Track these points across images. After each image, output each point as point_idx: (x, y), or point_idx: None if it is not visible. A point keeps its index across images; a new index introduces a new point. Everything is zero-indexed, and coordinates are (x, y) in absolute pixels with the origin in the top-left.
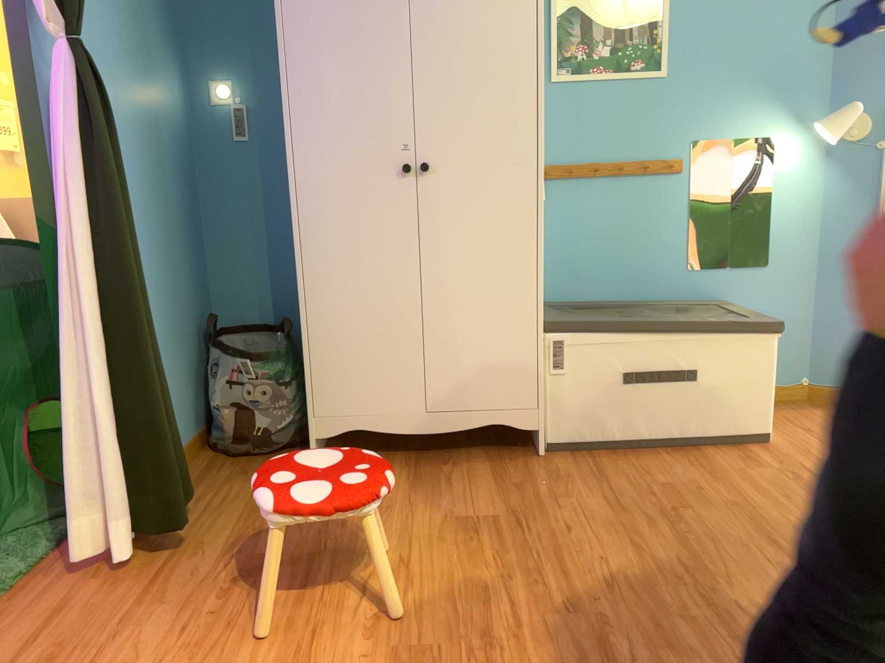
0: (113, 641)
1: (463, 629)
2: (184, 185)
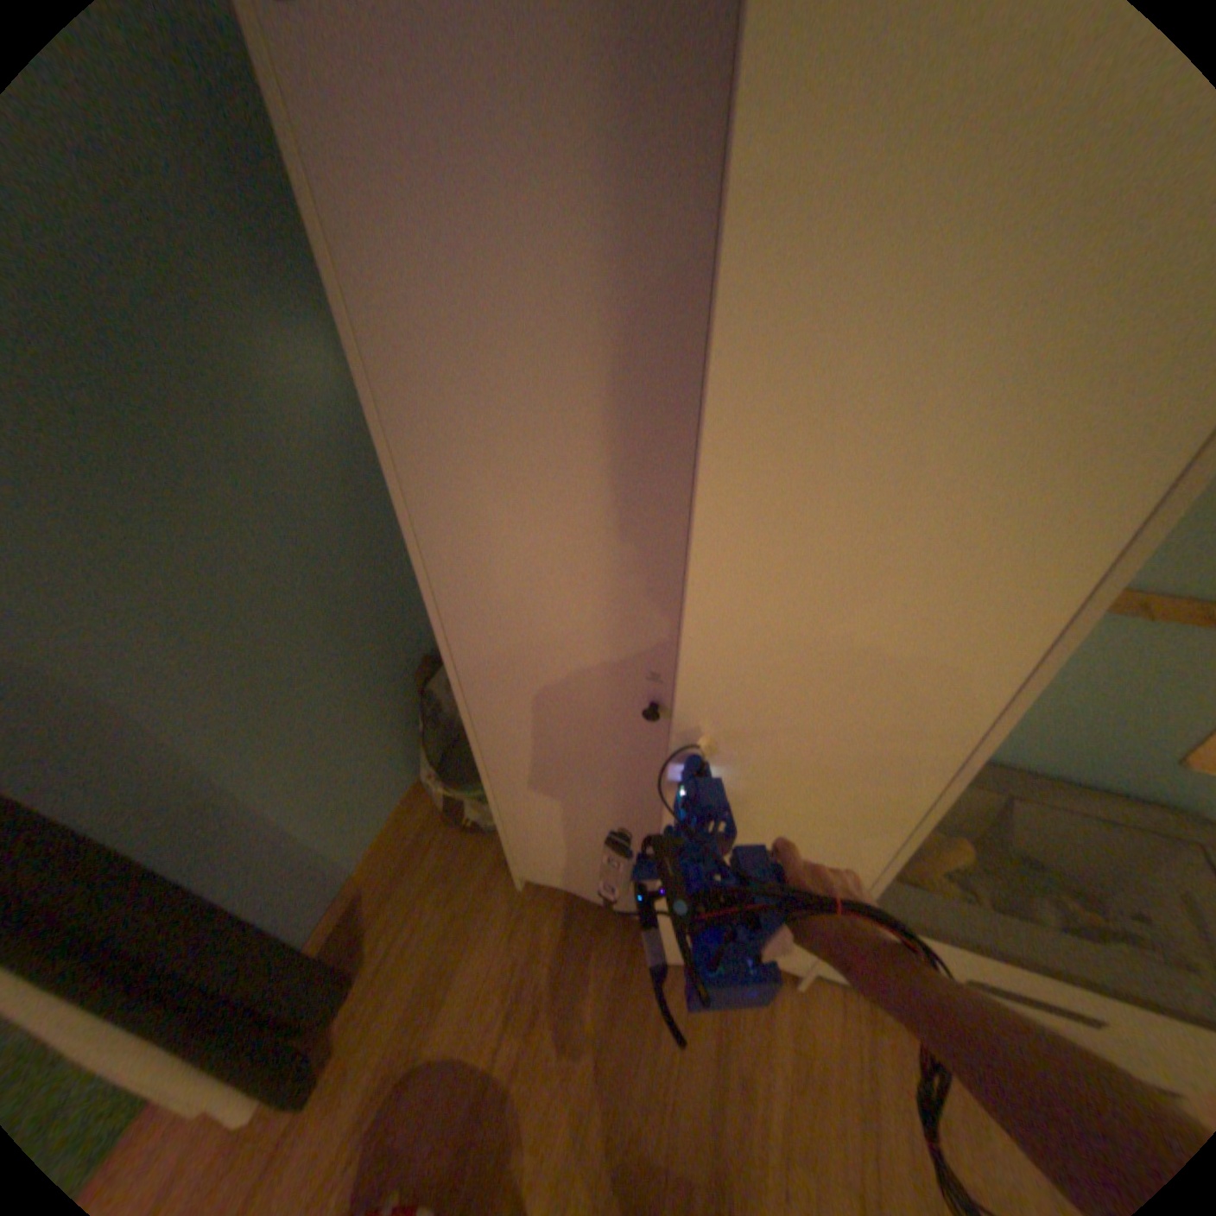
0: None
1: None
2: (356, 516)
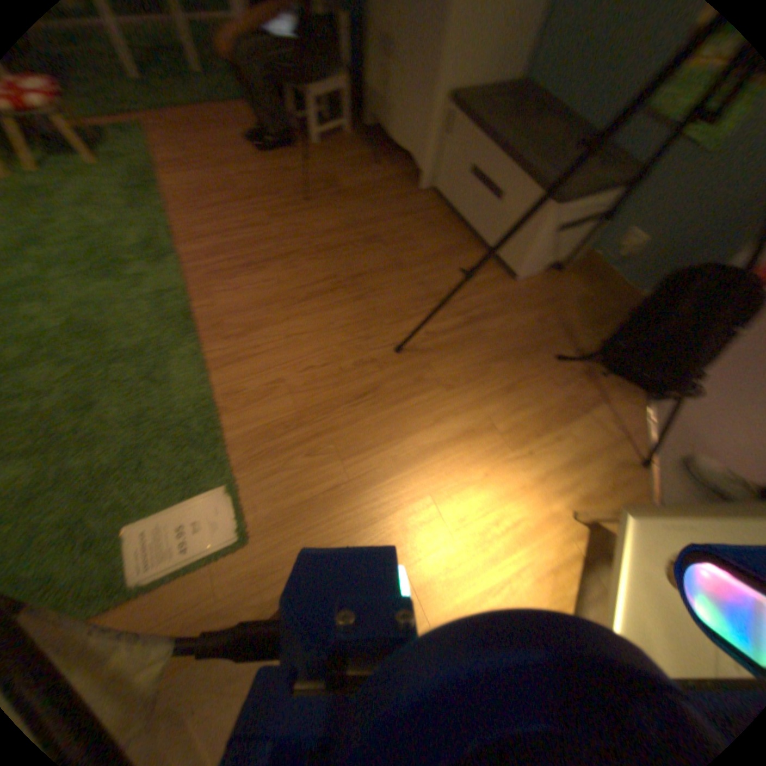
0: (215, 130)
1: (247, 196)
2: None
